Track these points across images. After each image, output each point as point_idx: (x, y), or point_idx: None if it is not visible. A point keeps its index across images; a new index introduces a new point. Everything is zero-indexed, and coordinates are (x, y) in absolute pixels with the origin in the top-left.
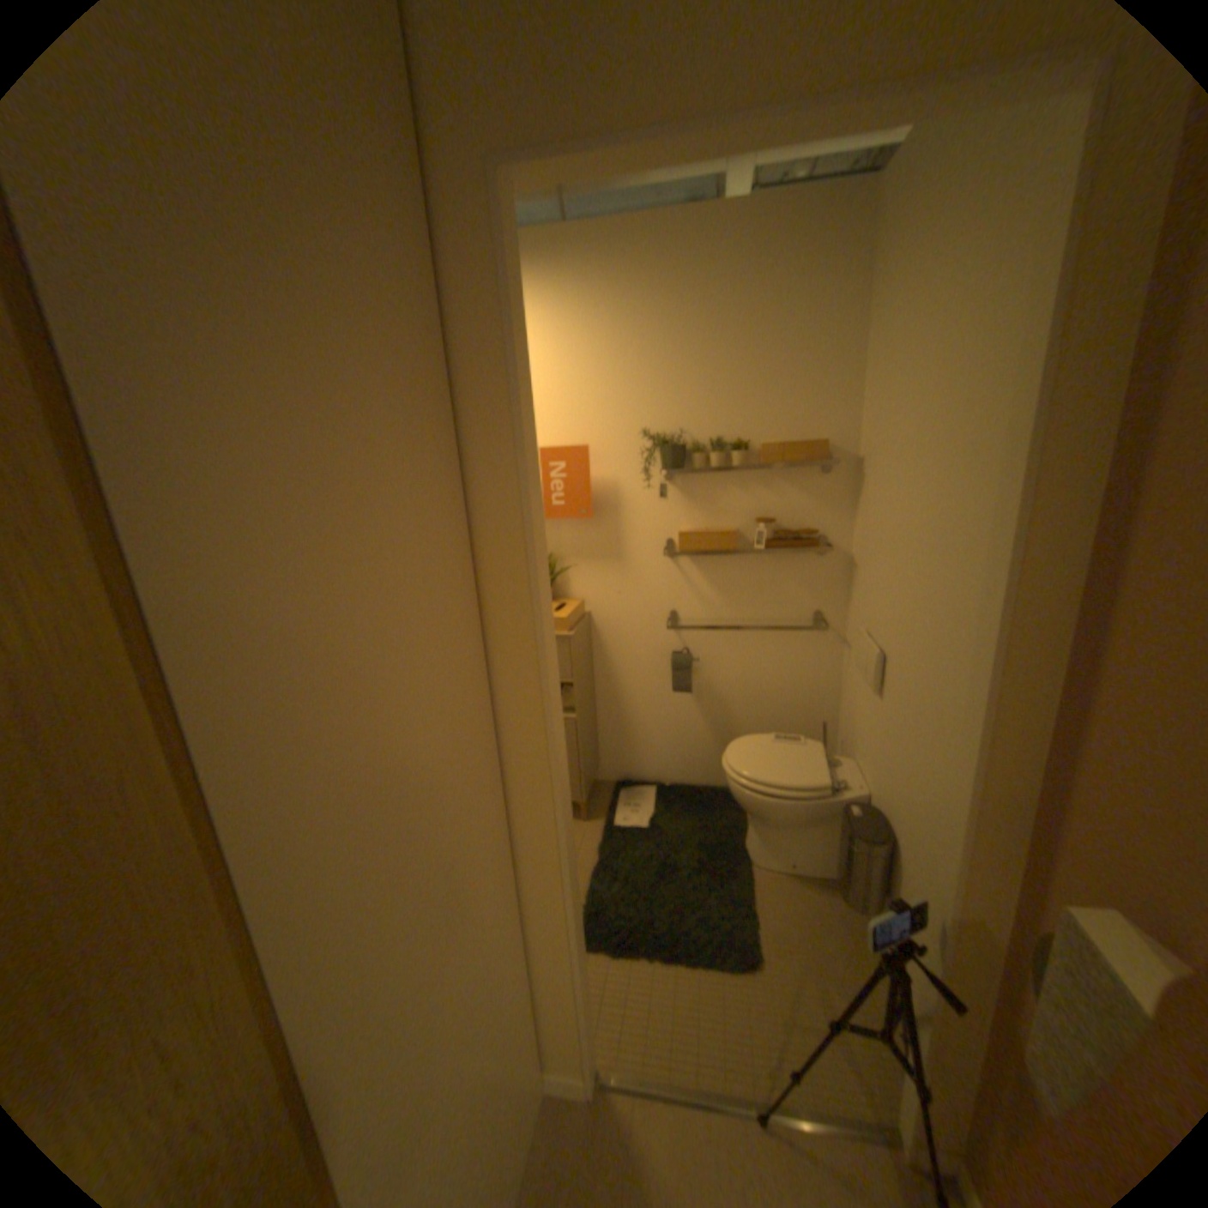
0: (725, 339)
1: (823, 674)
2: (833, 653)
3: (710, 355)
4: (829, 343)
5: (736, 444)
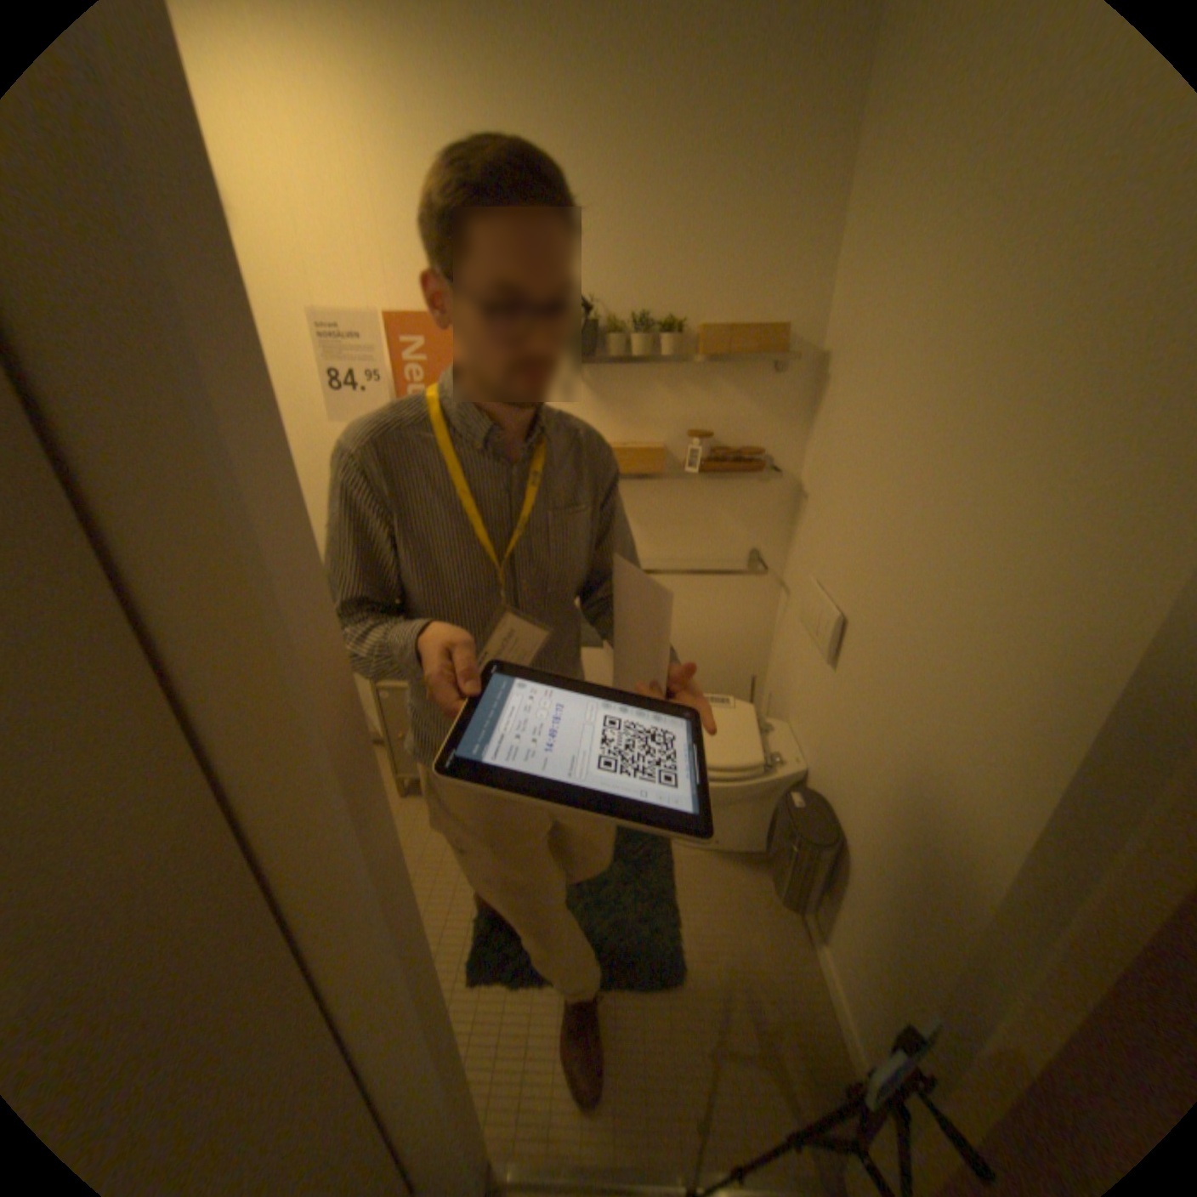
0: (656, 152)
1: (753, 621)
2: (767, 597)
3: (633, 177)
4: (801, 174)
5: (666, 323)
